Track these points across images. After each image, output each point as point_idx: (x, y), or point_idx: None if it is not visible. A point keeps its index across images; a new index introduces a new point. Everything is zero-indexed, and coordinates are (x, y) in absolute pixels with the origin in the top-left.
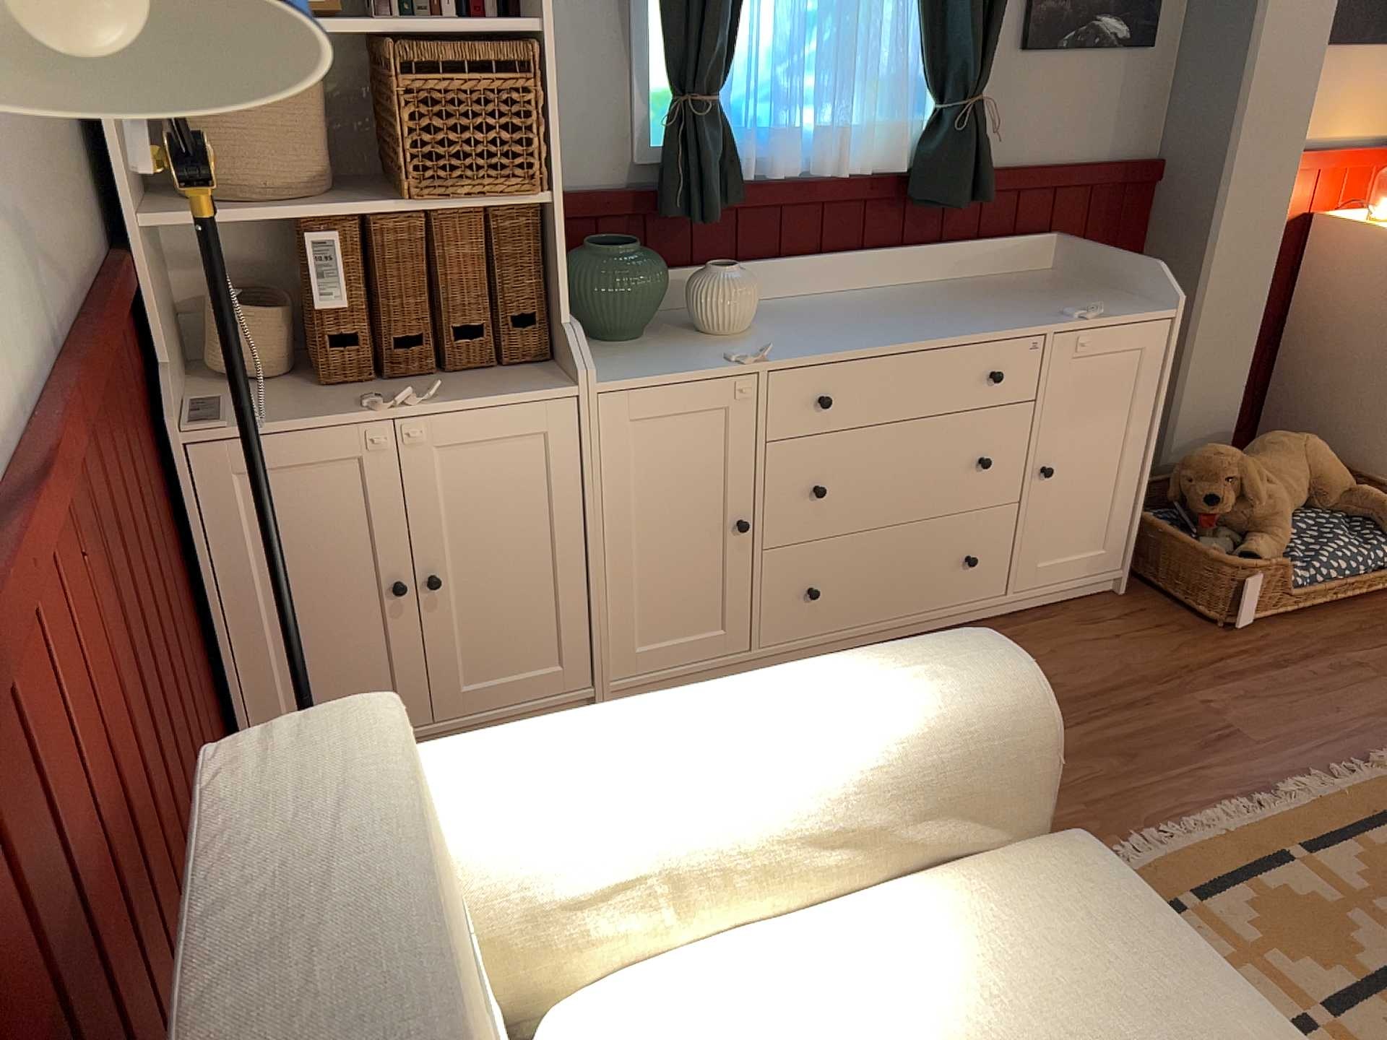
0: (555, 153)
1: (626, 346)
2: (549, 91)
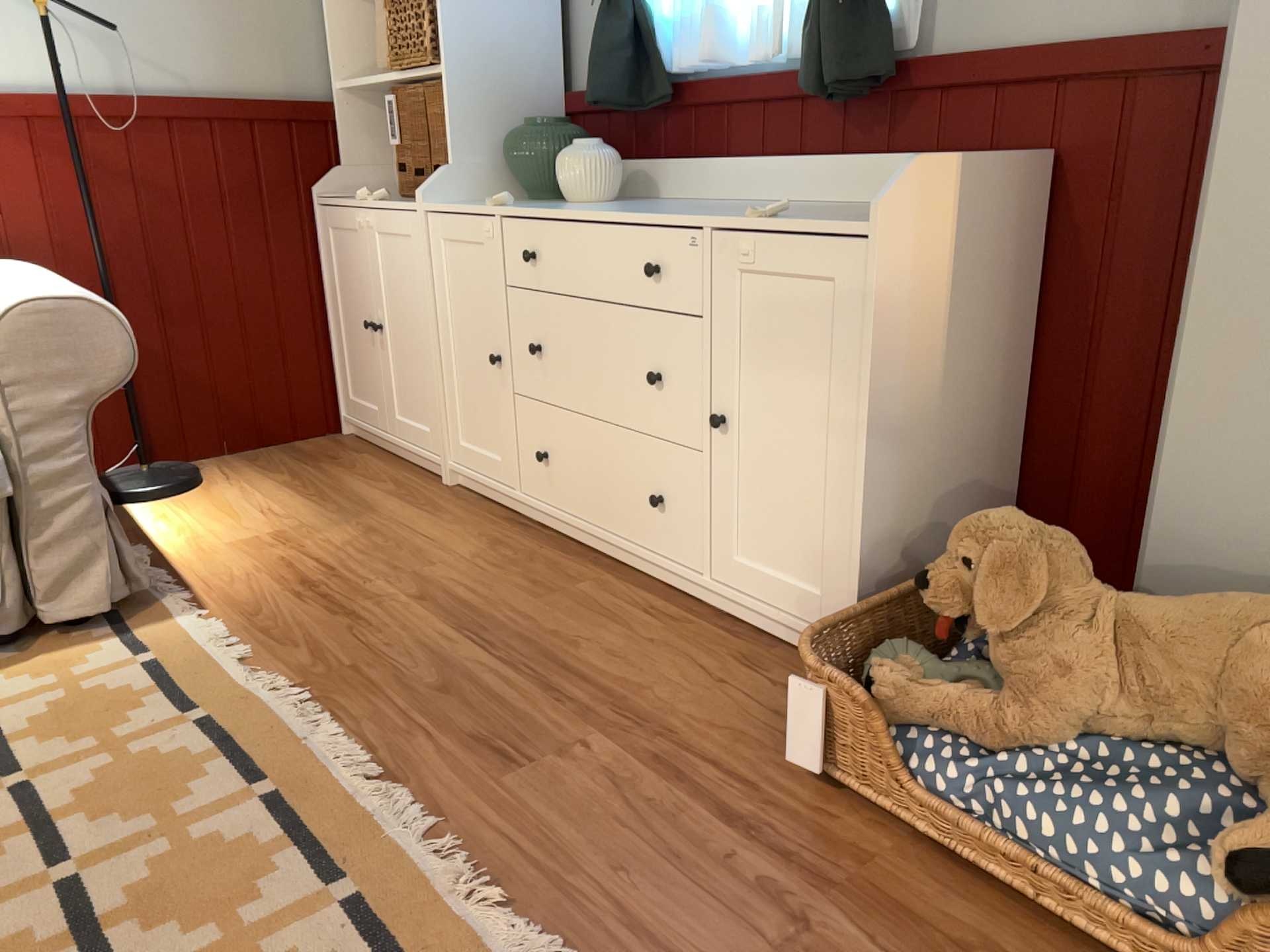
0: (443, 38)
1: (516, 203)
2: None
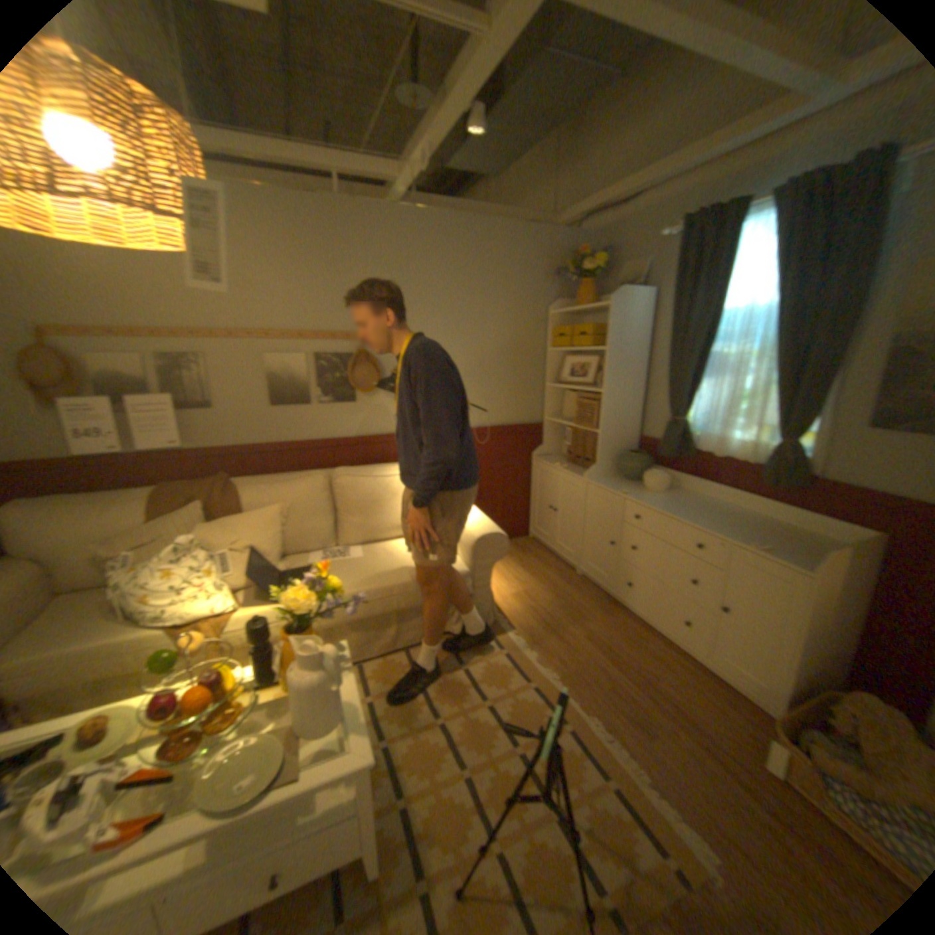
0: (600, 421)
1: (621, 481)
2: (606, 407)
